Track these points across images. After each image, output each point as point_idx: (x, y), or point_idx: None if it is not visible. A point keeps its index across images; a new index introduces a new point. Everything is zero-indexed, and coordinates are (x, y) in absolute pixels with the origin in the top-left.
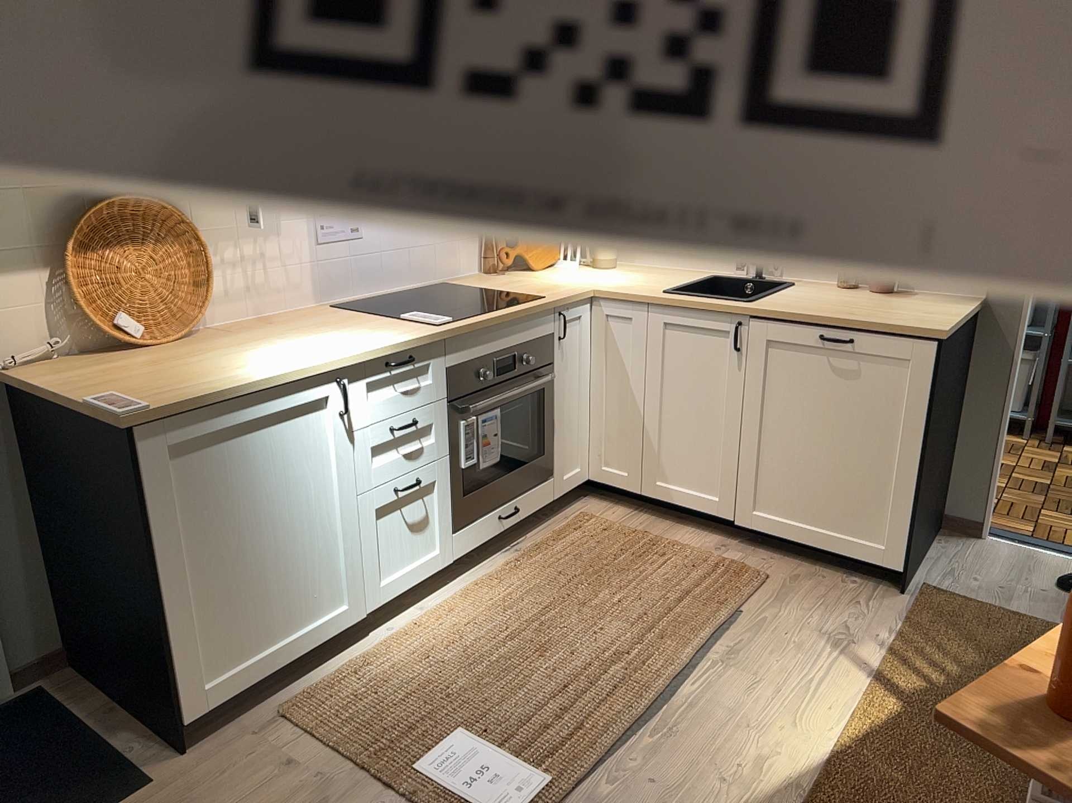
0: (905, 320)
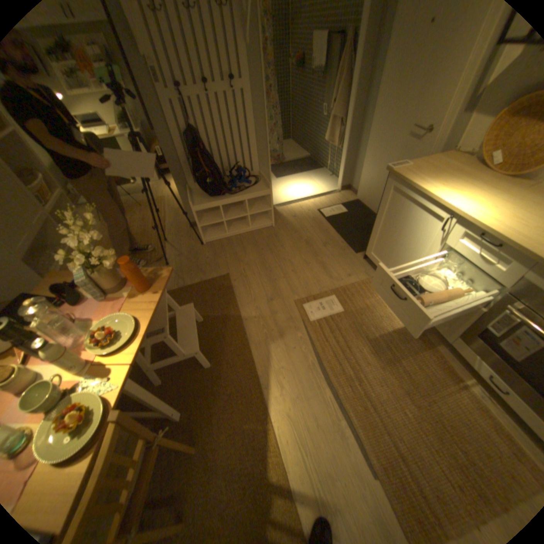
0: None
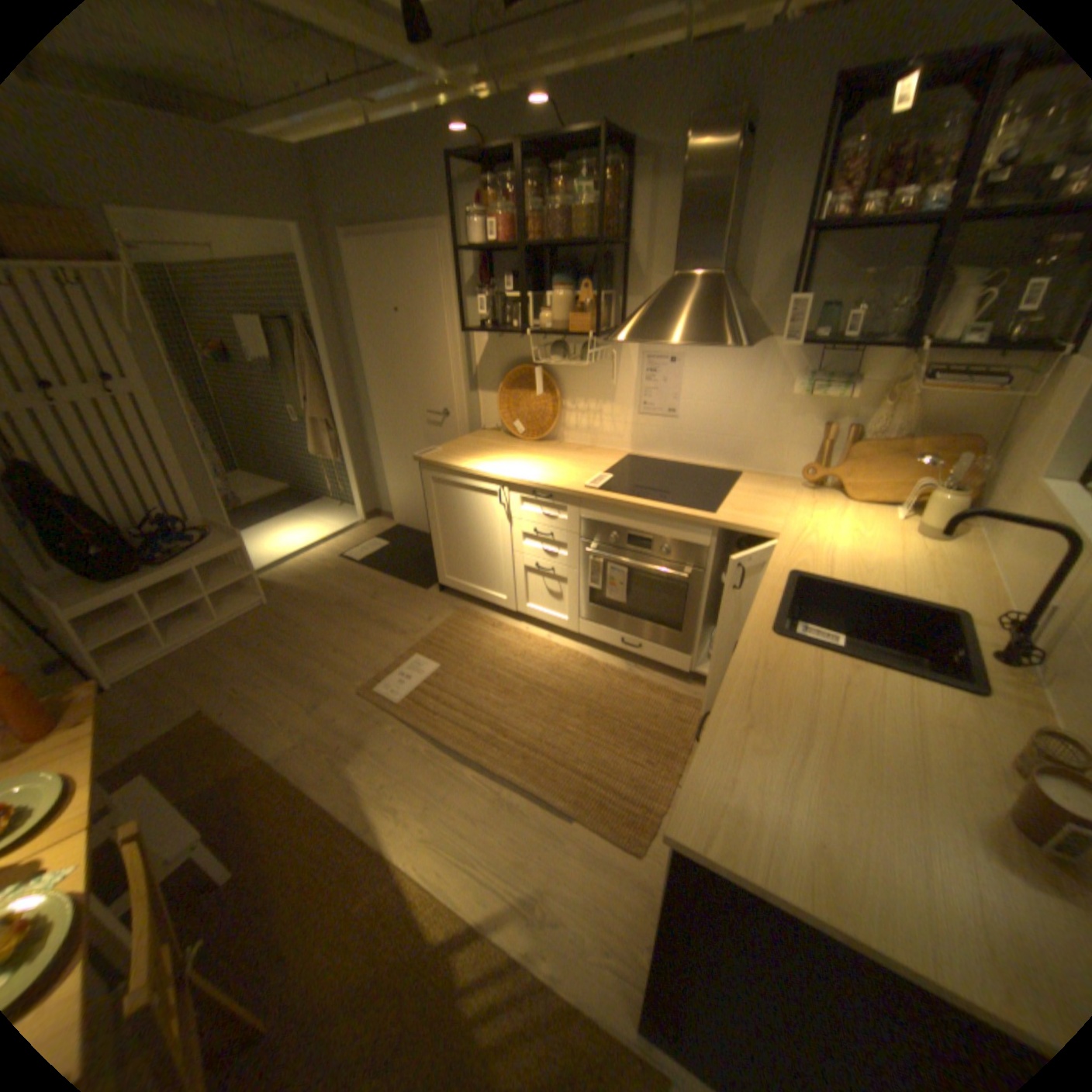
0: (726, 790)
